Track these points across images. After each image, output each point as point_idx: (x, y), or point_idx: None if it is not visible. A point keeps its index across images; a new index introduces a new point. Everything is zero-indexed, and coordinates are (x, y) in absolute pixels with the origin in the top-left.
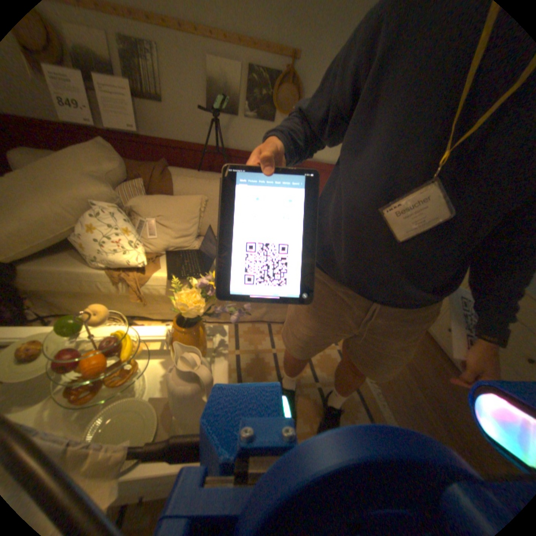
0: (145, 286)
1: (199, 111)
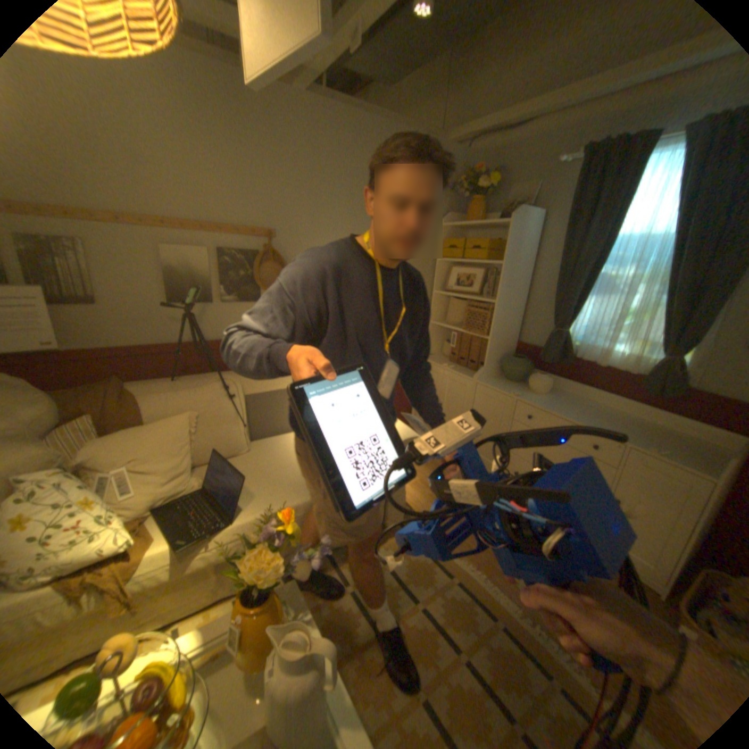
0: (134, 580)
1: (157, 306)
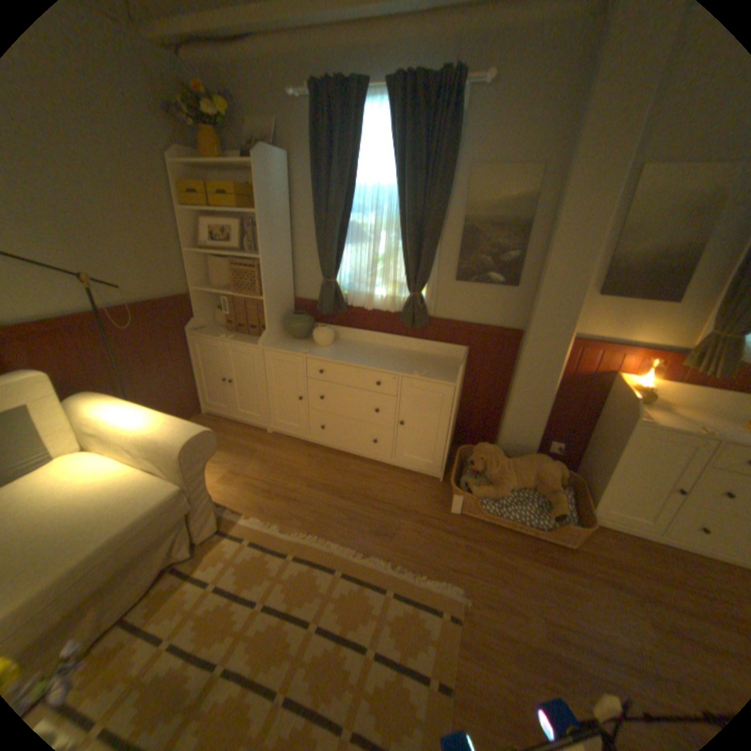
0: None
1: None
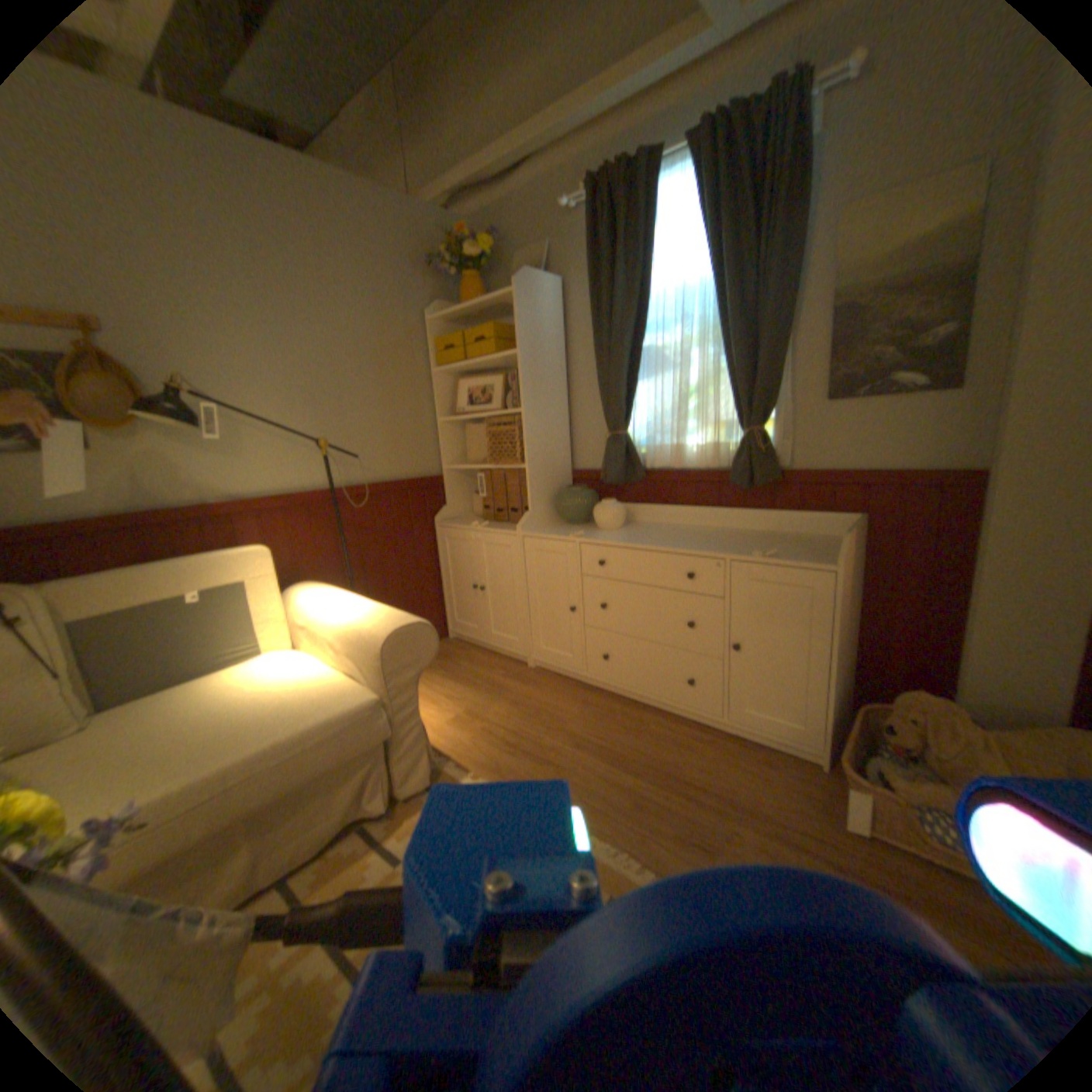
0: None
1: None
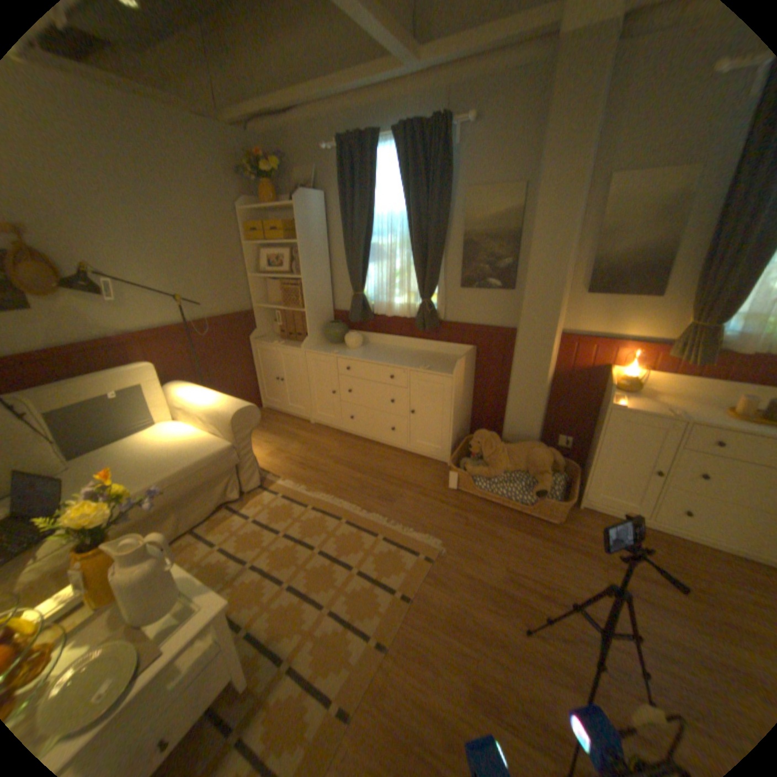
0: None
1: None
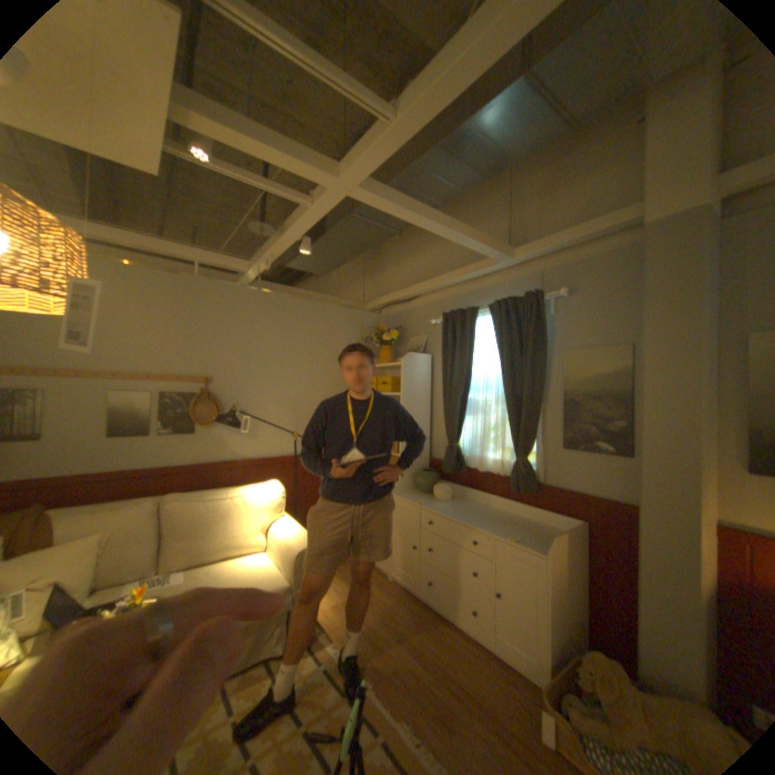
0: None
1: (95, 442)
